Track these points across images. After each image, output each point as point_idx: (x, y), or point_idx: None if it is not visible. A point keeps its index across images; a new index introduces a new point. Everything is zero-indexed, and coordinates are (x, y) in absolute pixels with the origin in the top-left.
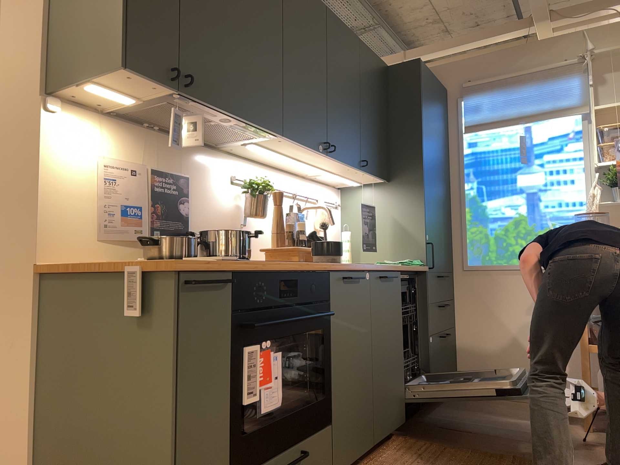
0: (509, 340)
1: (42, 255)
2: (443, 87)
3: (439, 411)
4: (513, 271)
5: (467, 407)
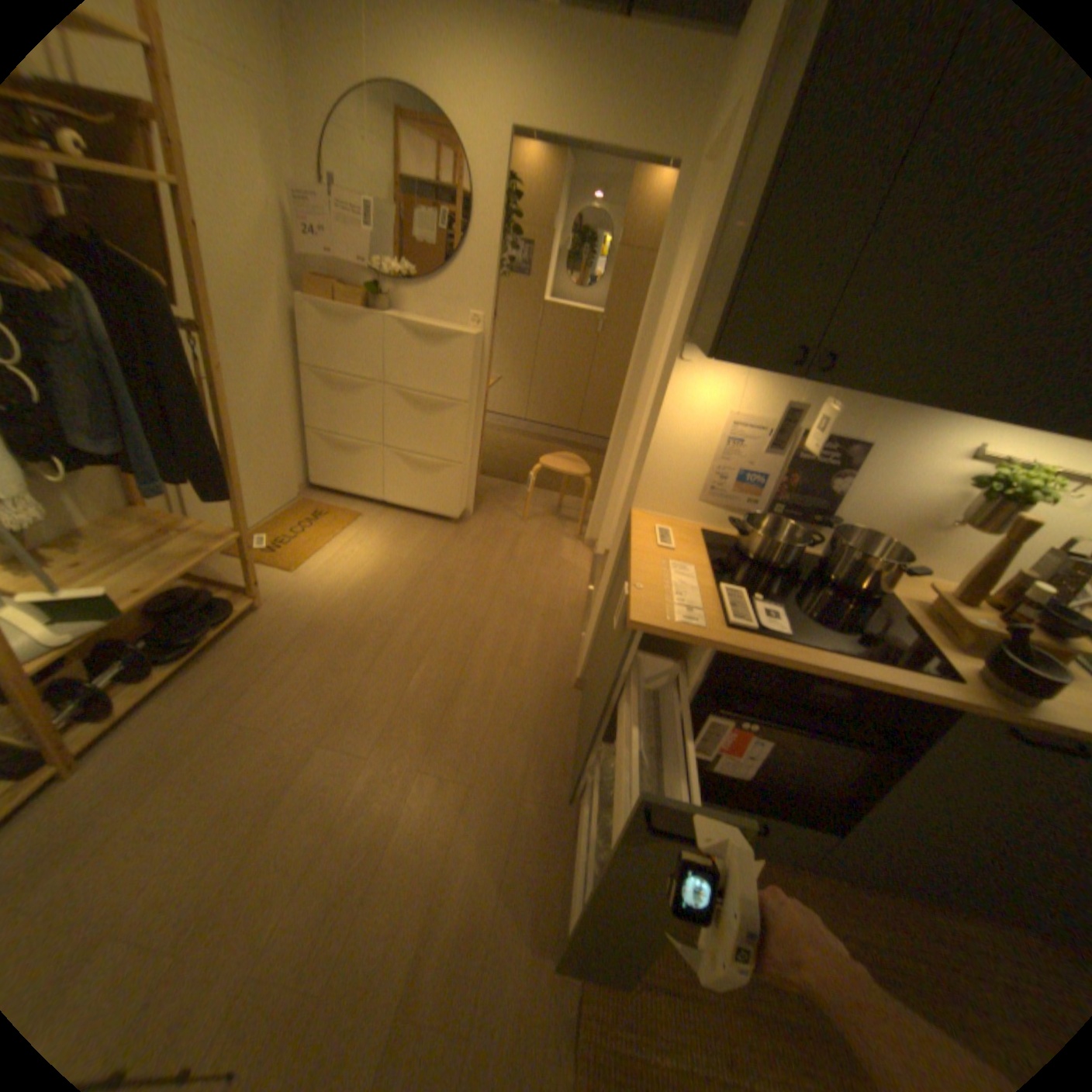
0: None
1: (637, 502)
2: None
3: None
4: None
5: None
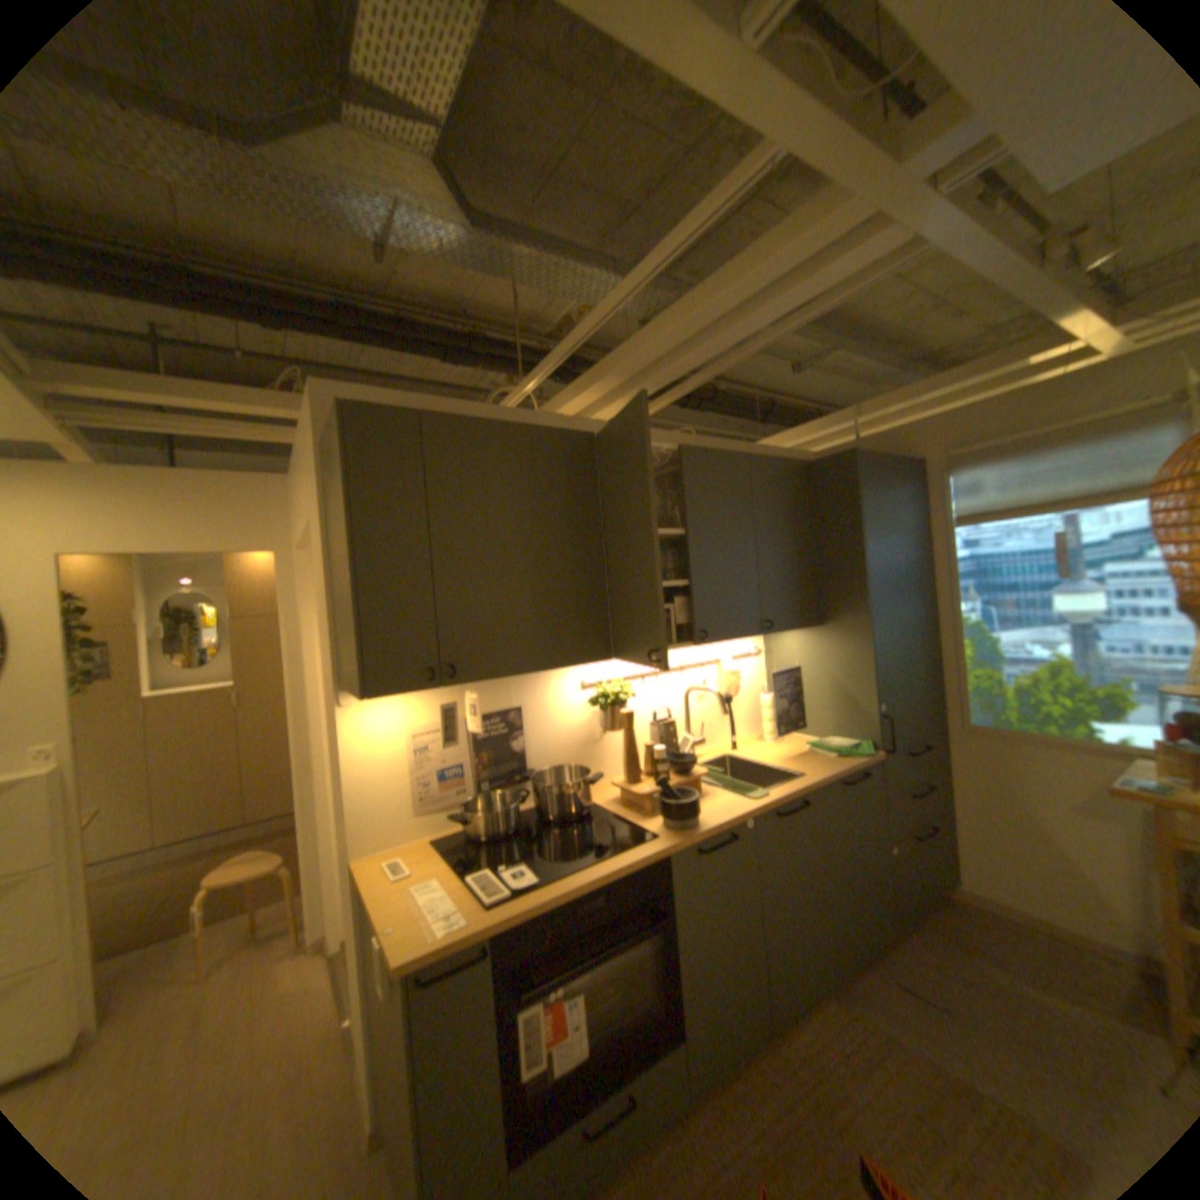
0: (1046, 848)
1: (353, 855)
2: (919, 454)
3: (915, 945)
4: (1051, 745)
5: (966, 944)
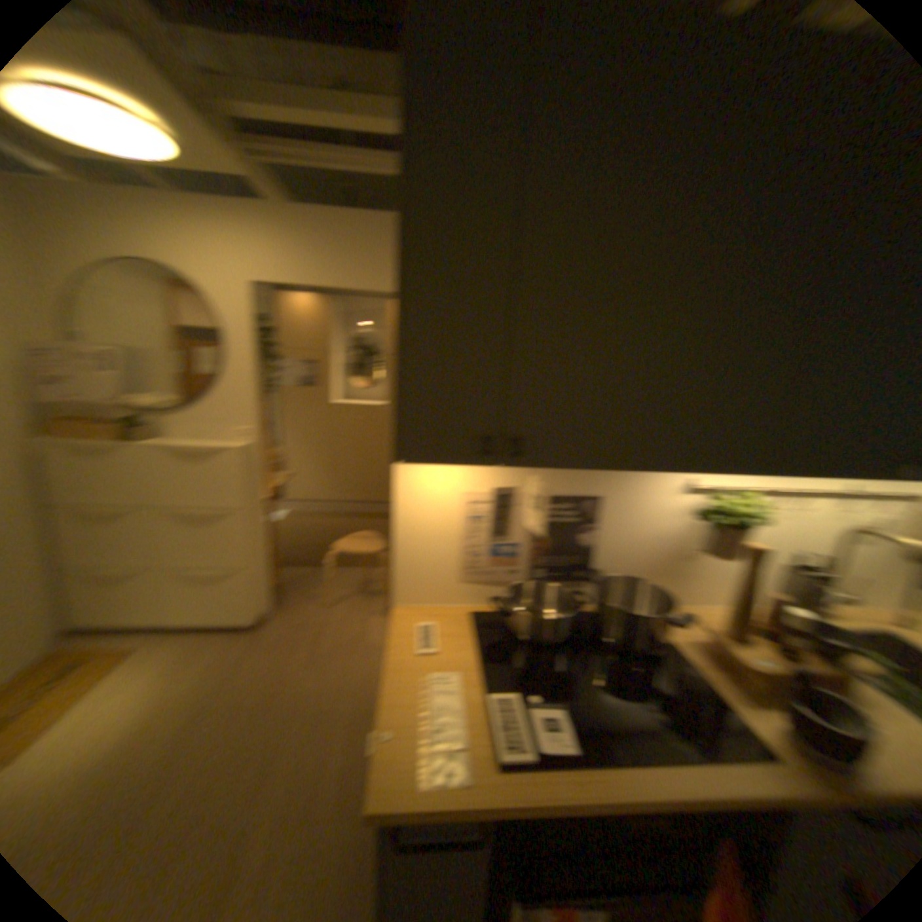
0: None
1: (402, 597)
2: None
3: None
4: None
5: None
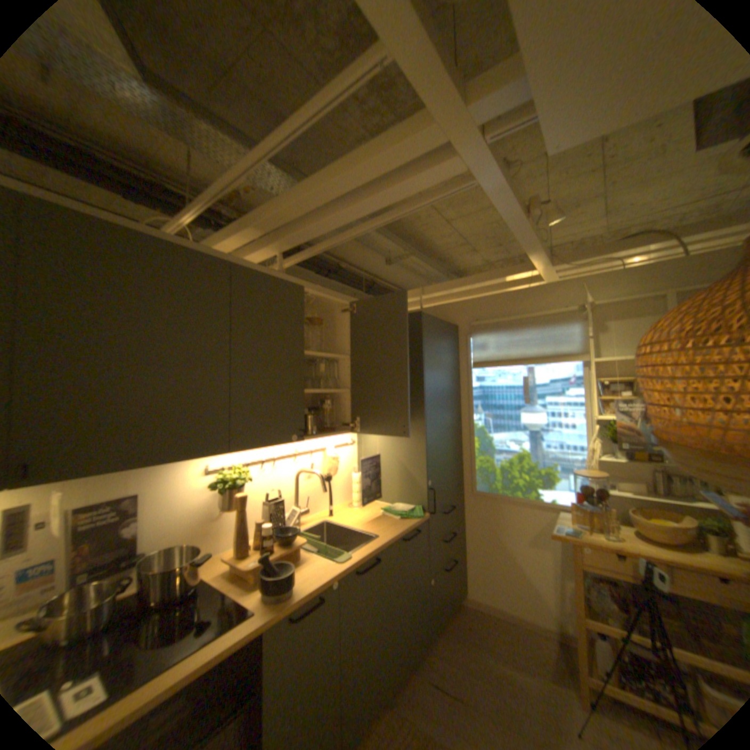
0: (514, 568)
1: None
2: (455, 323)
3: (441, 646)
4: (518, 504)
5: (471, 640)
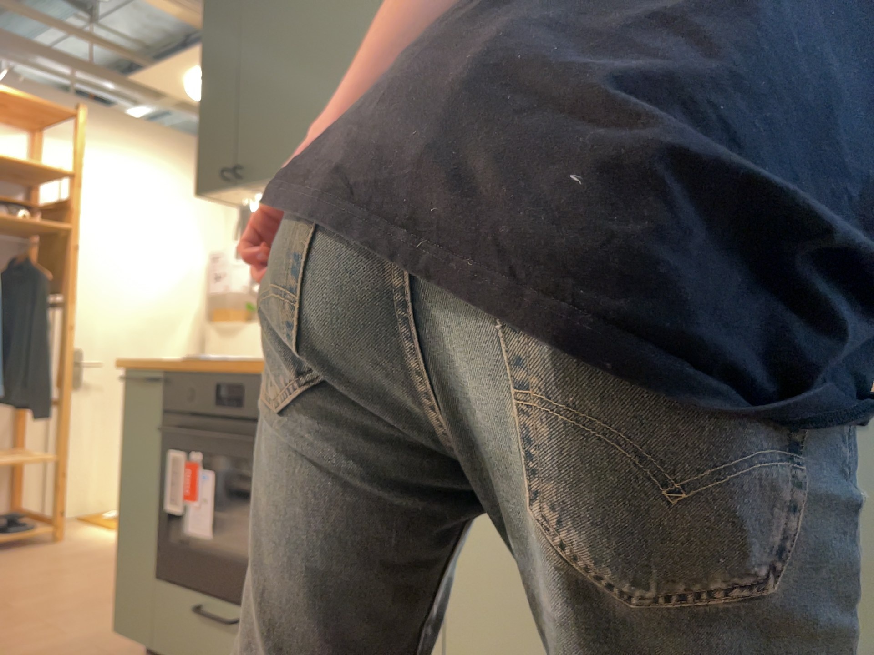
0: None
1: None
2: None
3: None
4: None
5: None
